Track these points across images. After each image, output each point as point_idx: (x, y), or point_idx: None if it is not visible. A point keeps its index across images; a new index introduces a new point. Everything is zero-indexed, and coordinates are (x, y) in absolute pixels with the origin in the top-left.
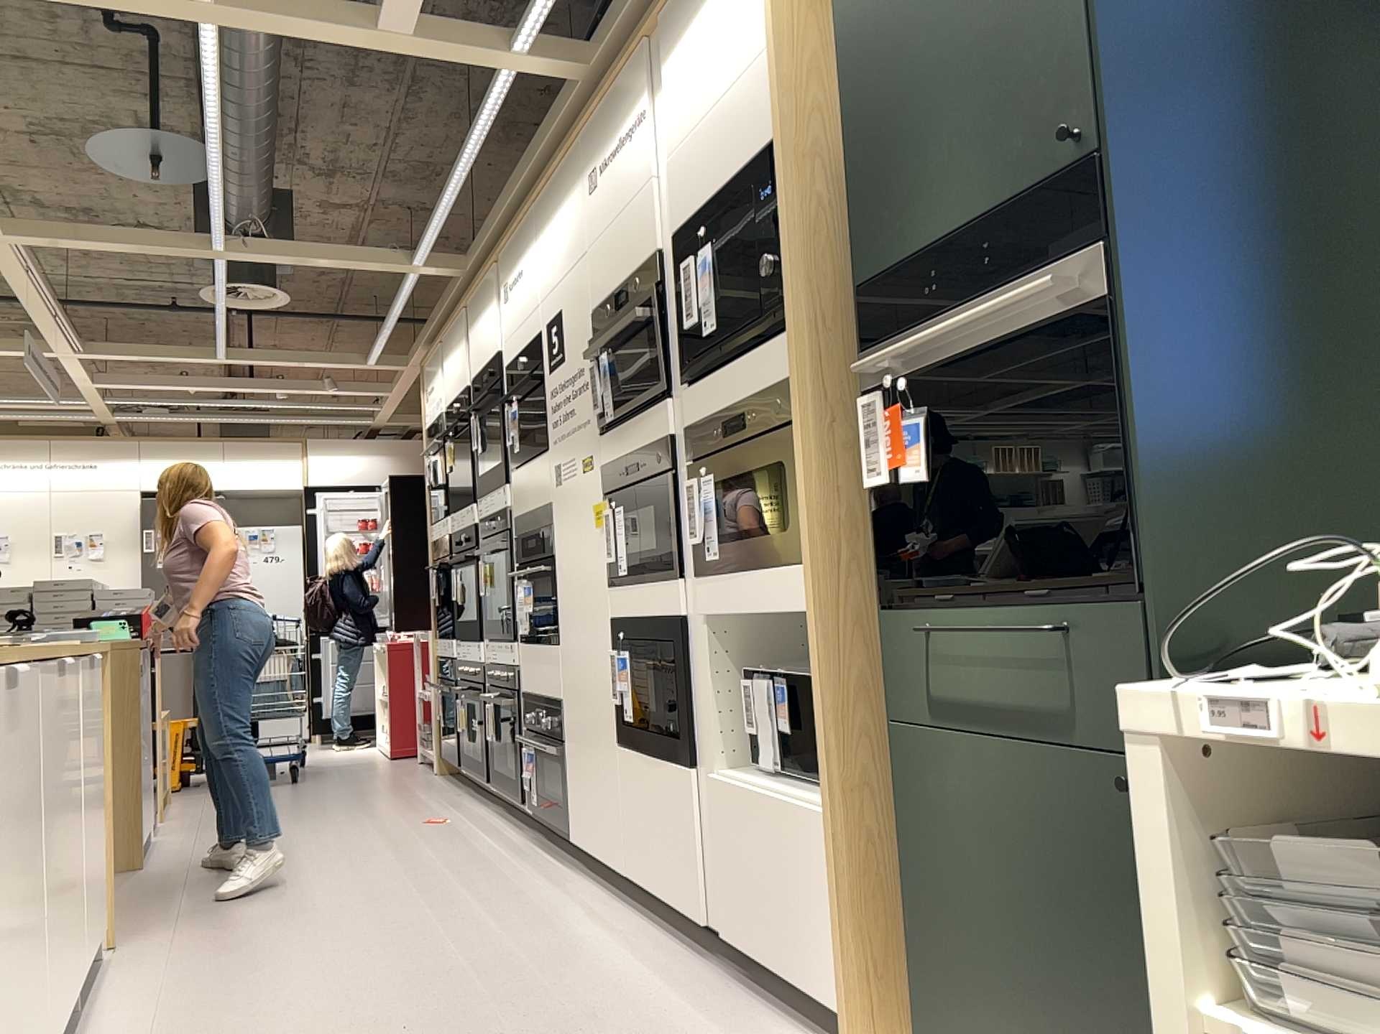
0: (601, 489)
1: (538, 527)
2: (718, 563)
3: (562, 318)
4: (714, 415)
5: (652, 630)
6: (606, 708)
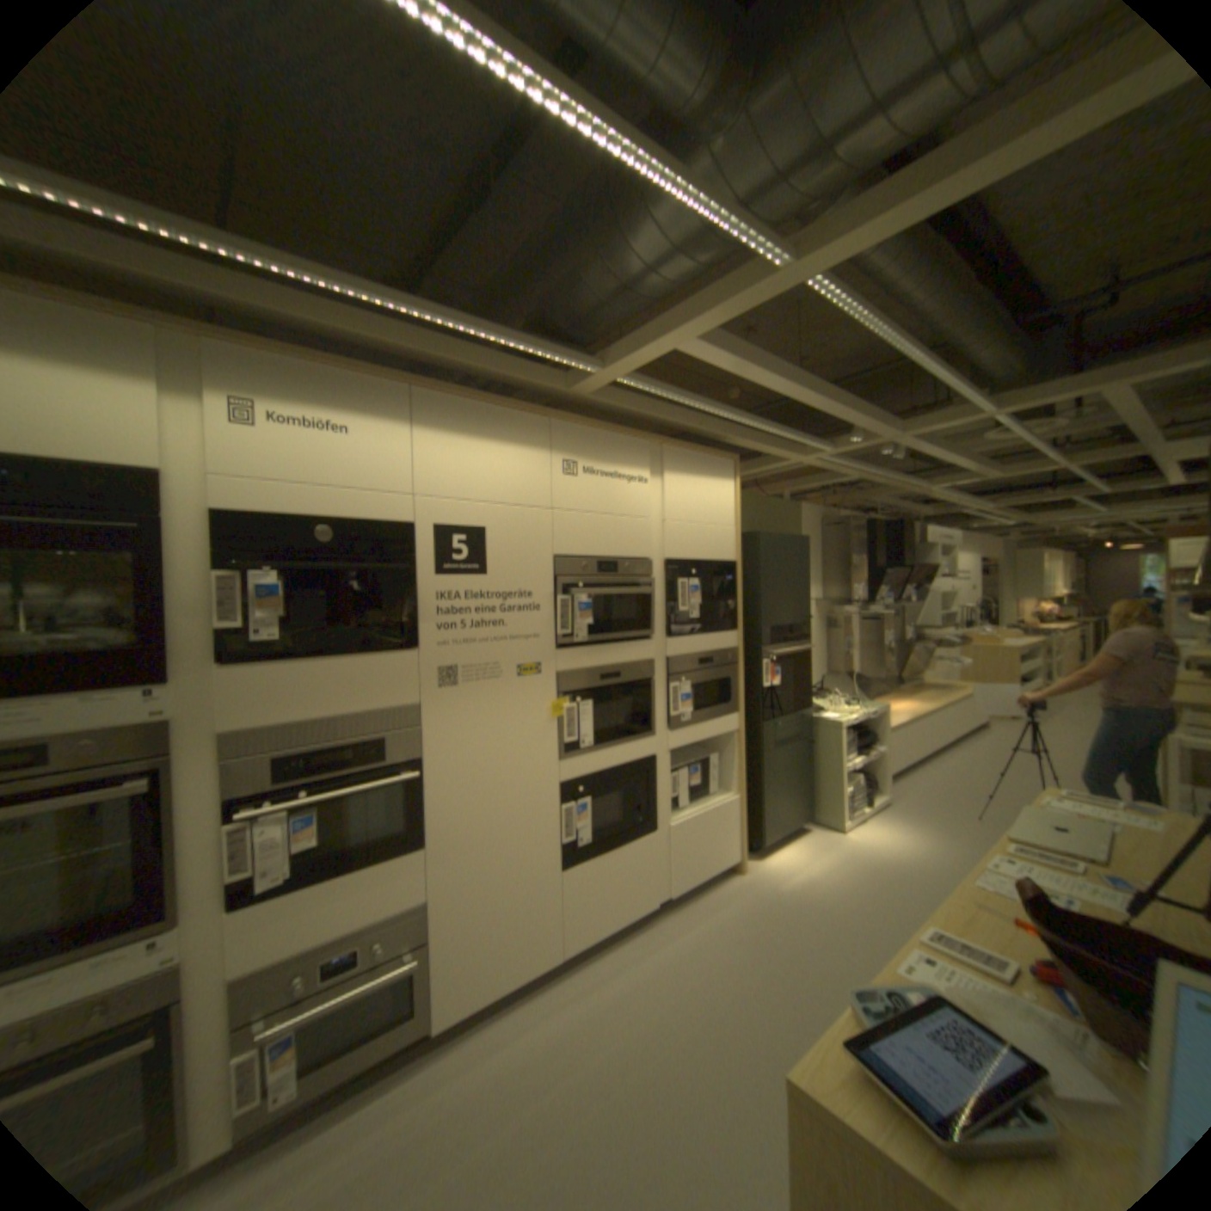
0: (555, 690)
1: (363, 735)
2: (687, 722)
3: (484, 537)
4: (687, 655)
5: (621, 773)
6: (543, 855)
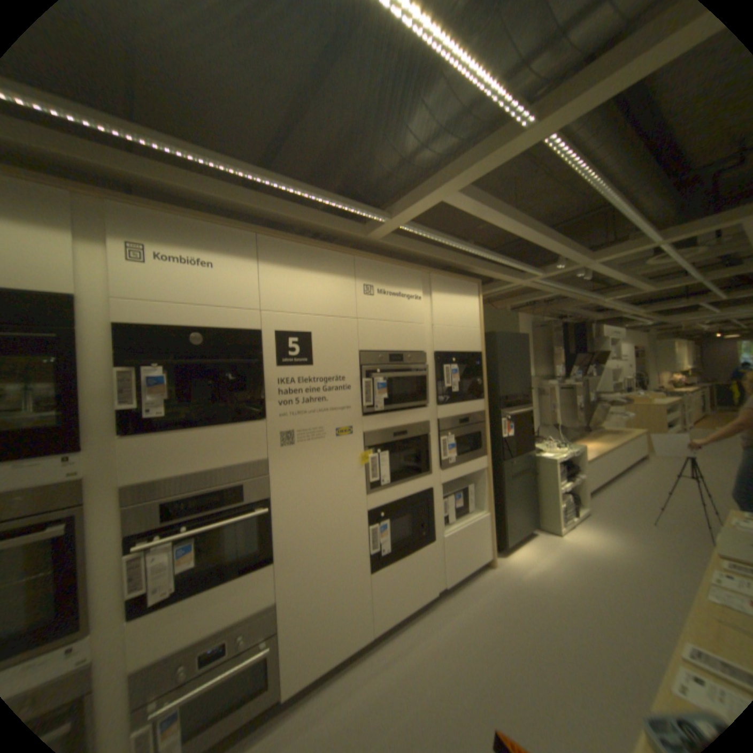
0: (363, 444)
1: (227, 482)
2: (453, 463)
3: (311, 339)
4: (451, 417)
5: (410, 501)
6: (358, 562)
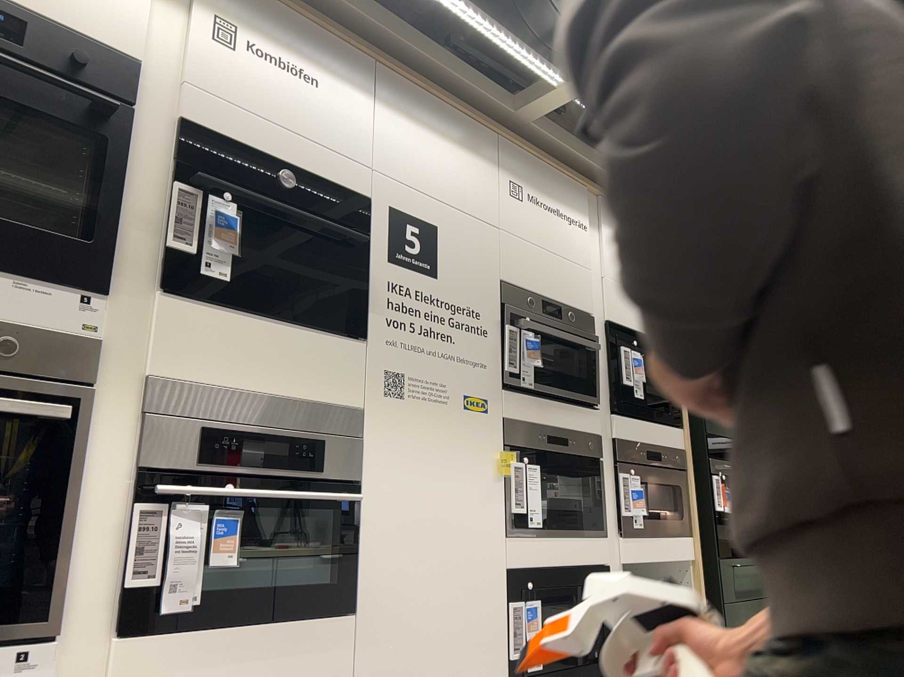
0: (504, 439)
1: (303, 429)
2: (640, 529)
3: (437, 235)
4: (635, 441)
5: (575, 576)
6: (490, 670)
